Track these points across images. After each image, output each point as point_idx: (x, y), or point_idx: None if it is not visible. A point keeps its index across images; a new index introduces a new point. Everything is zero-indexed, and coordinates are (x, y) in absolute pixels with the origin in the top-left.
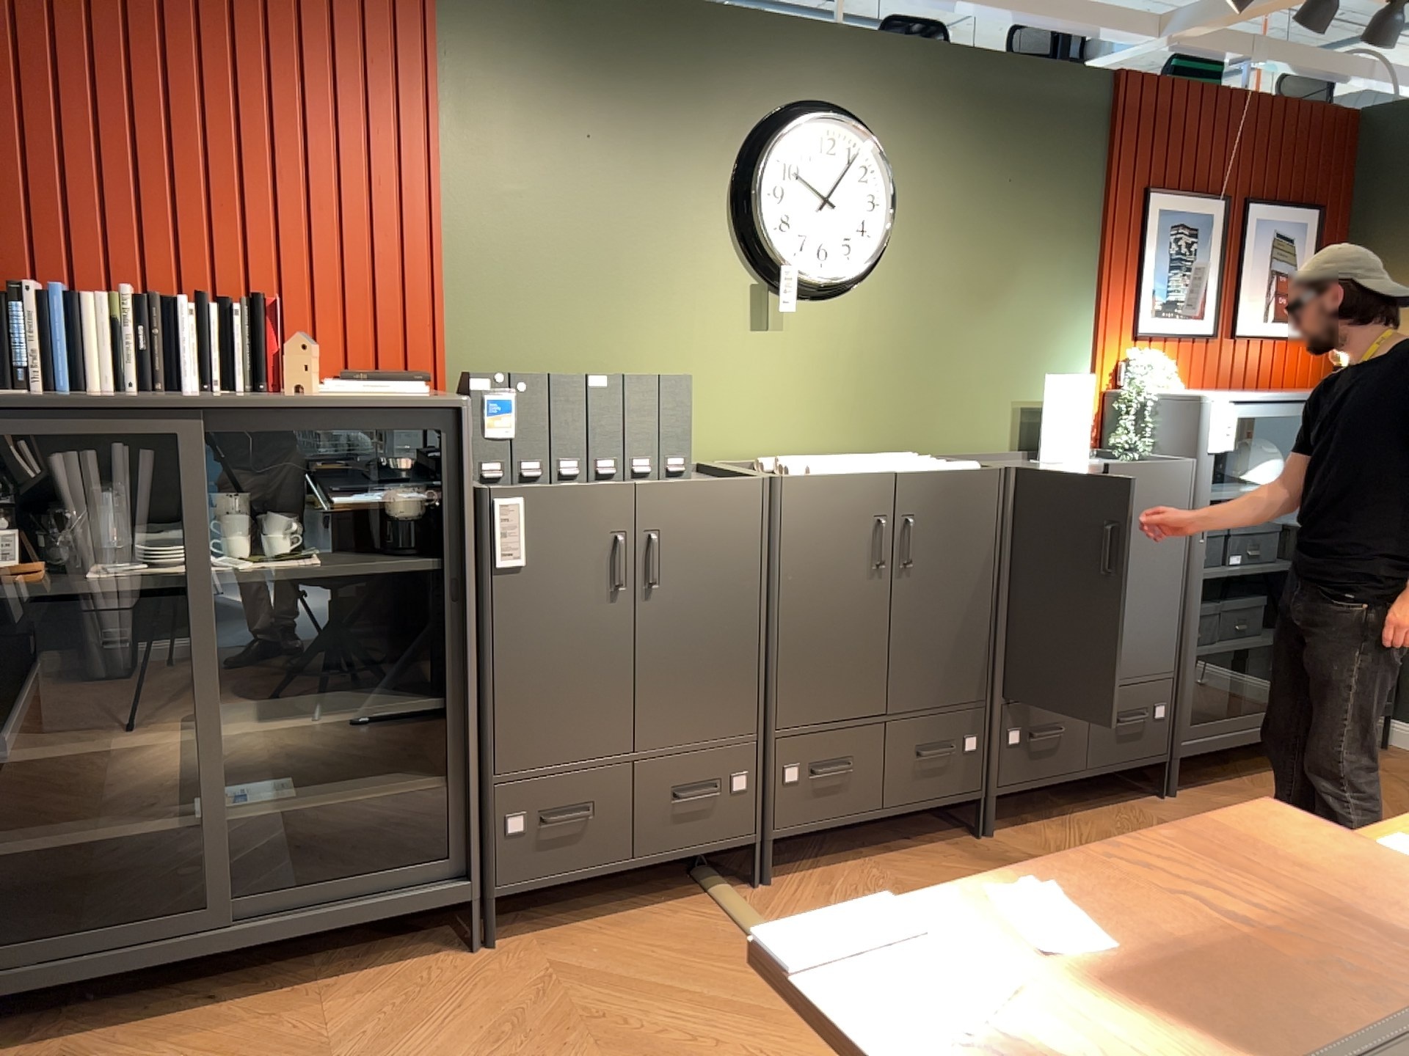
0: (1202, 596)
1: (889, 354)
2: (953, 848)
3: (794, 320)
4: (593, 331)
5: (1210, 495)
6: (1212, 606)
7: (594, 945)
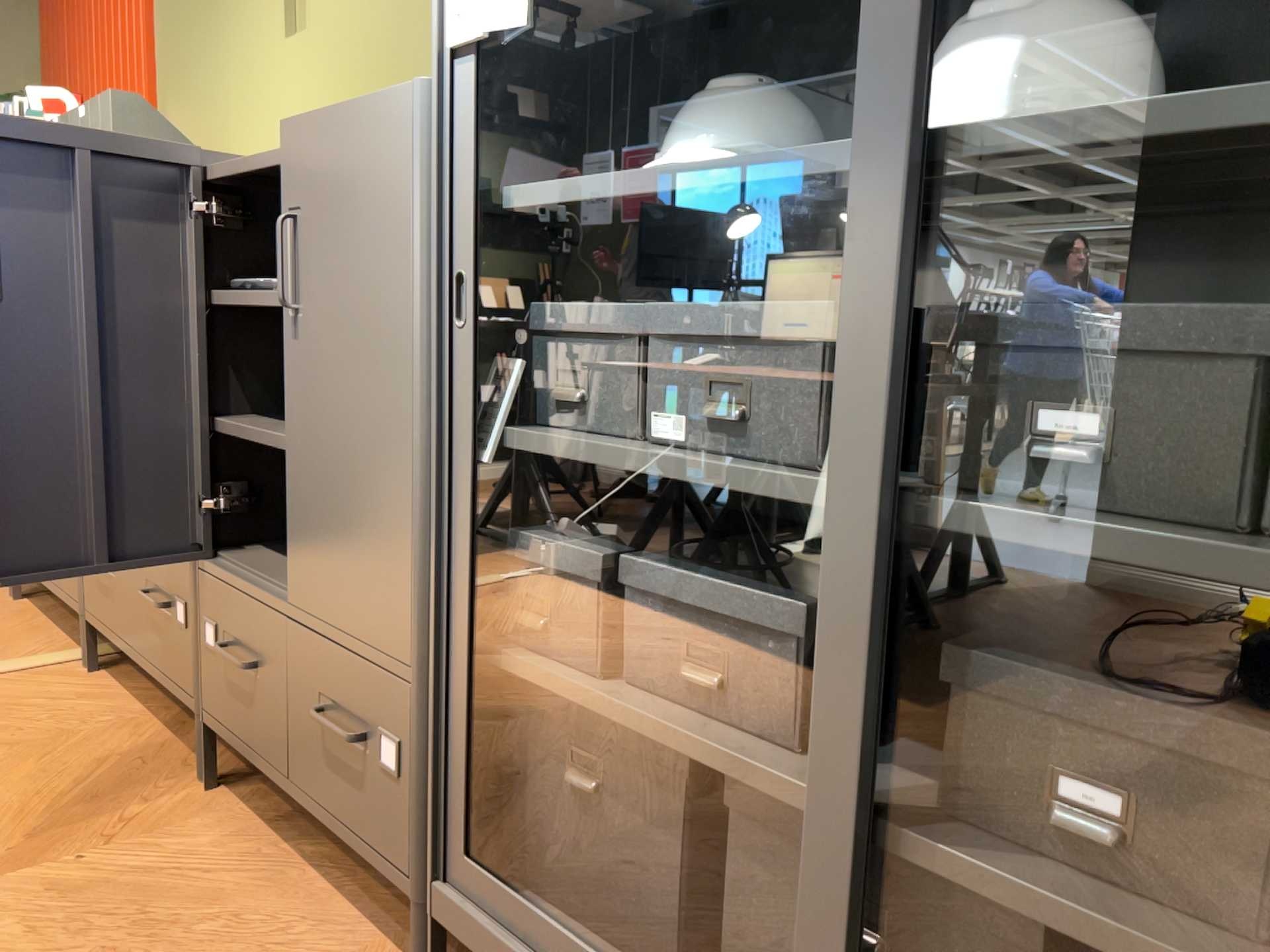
0: (469, 488)
1: (389, 29)
2: (173, 765)
3: (312, 14)
4: (208, 81)
5: (473, 177)
6: (588, 553)
7: (0, 626)
